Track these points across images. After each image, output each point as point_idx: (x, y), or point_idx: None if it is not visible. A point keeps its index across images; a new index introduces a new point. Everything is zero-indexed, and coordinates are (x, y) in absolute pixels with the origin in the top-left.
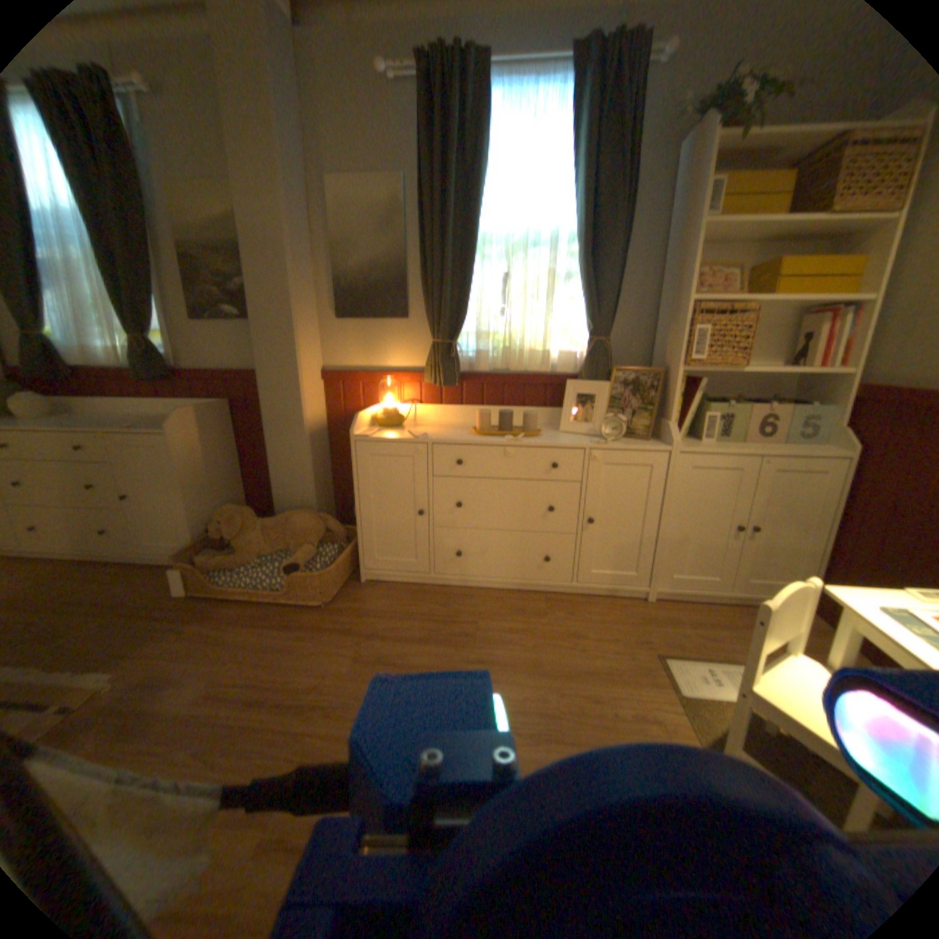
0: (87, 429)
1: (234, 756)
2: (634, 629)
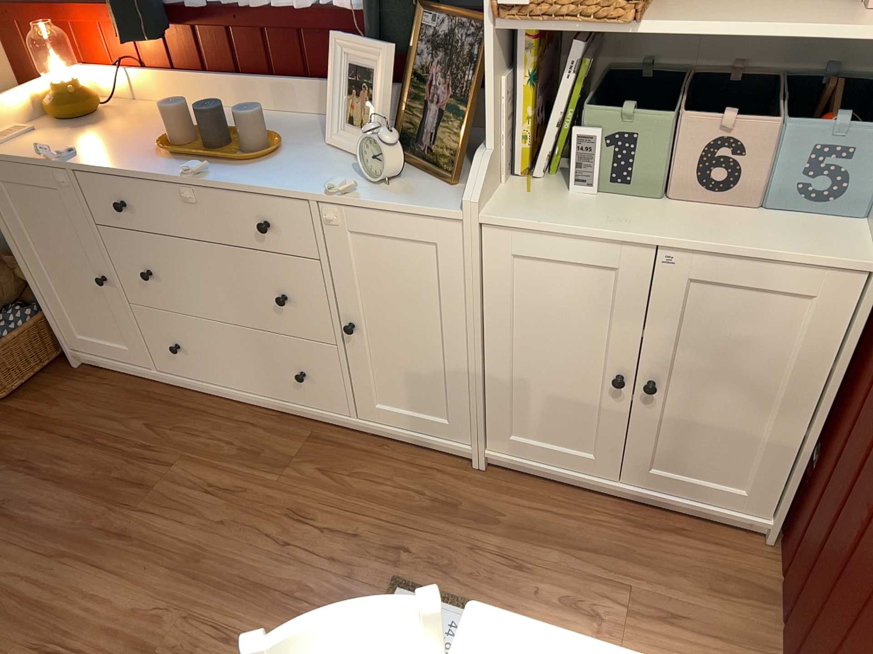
0: None
1: None
2: (406, 512)
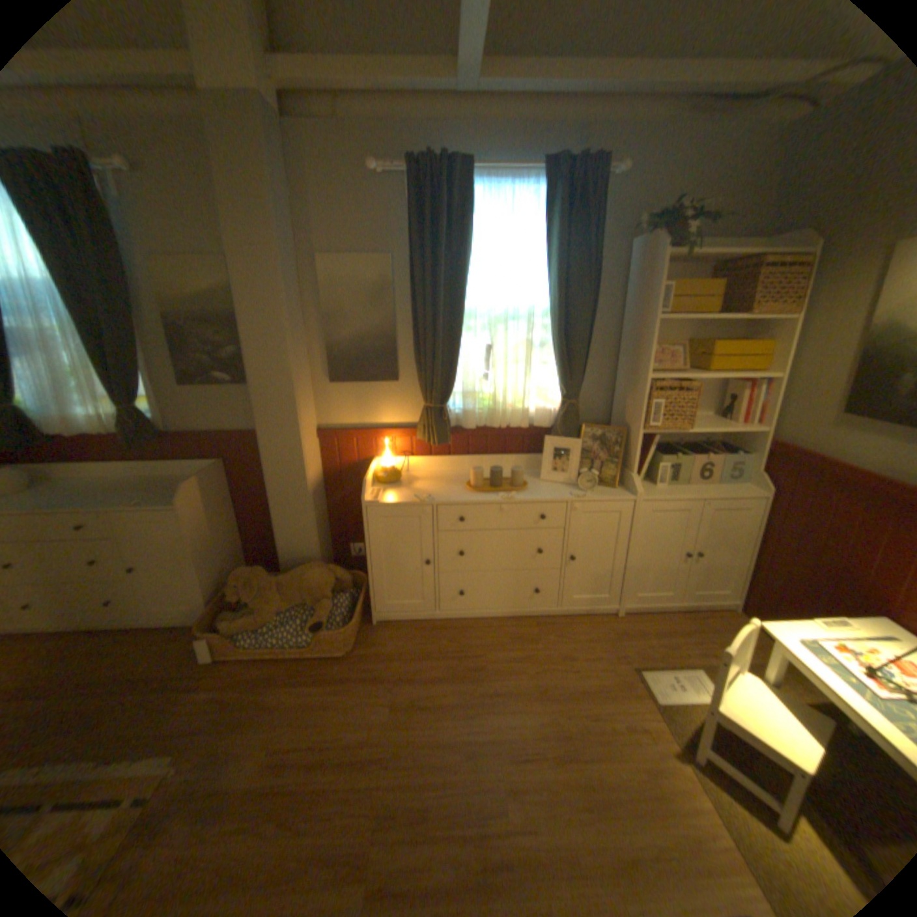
0: (87, 509)
1: (315, 820)
2: (612, 645)
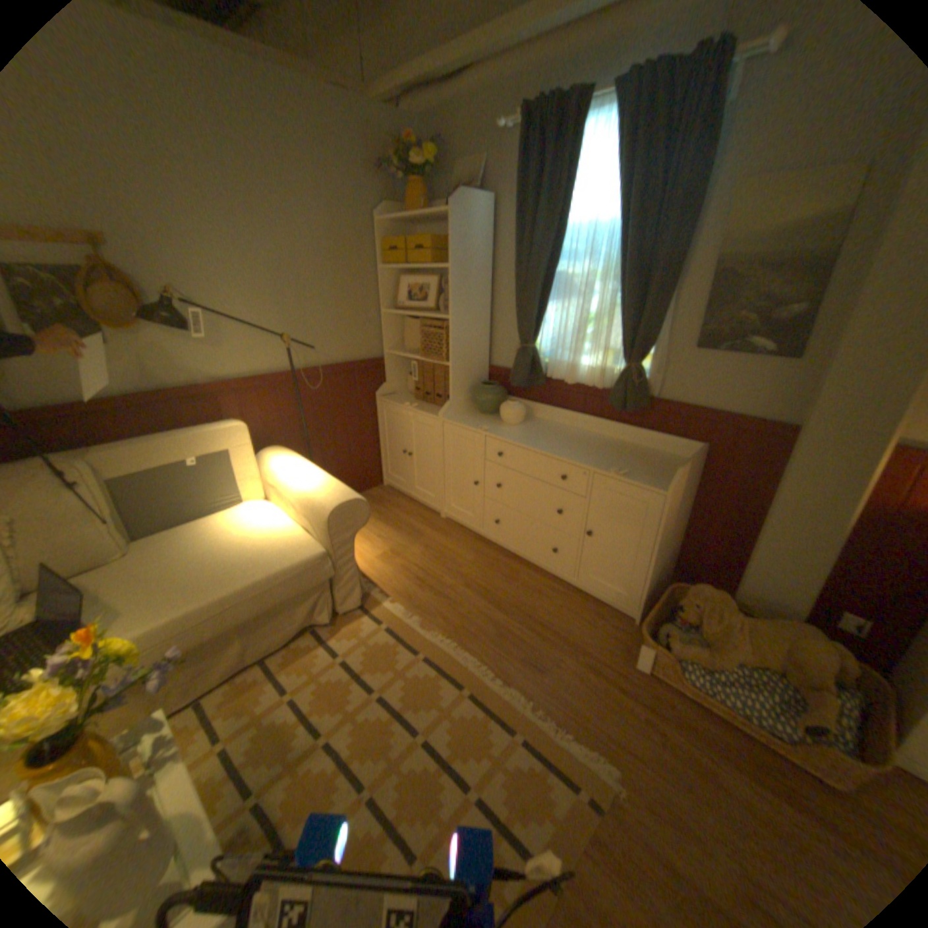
0: (577, 461)
1: None
2: None
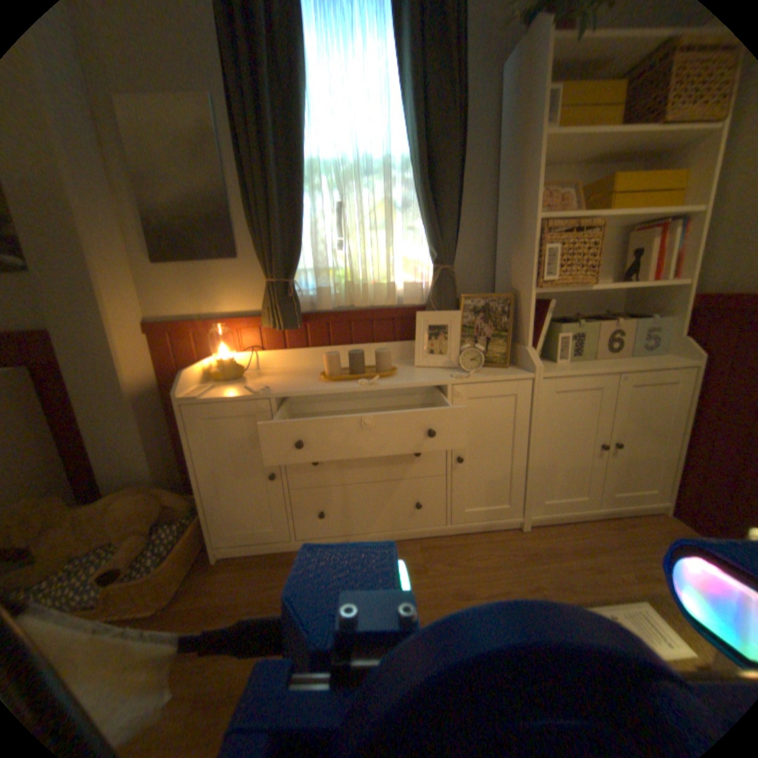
0: None
1: None
2: (520, 571)
